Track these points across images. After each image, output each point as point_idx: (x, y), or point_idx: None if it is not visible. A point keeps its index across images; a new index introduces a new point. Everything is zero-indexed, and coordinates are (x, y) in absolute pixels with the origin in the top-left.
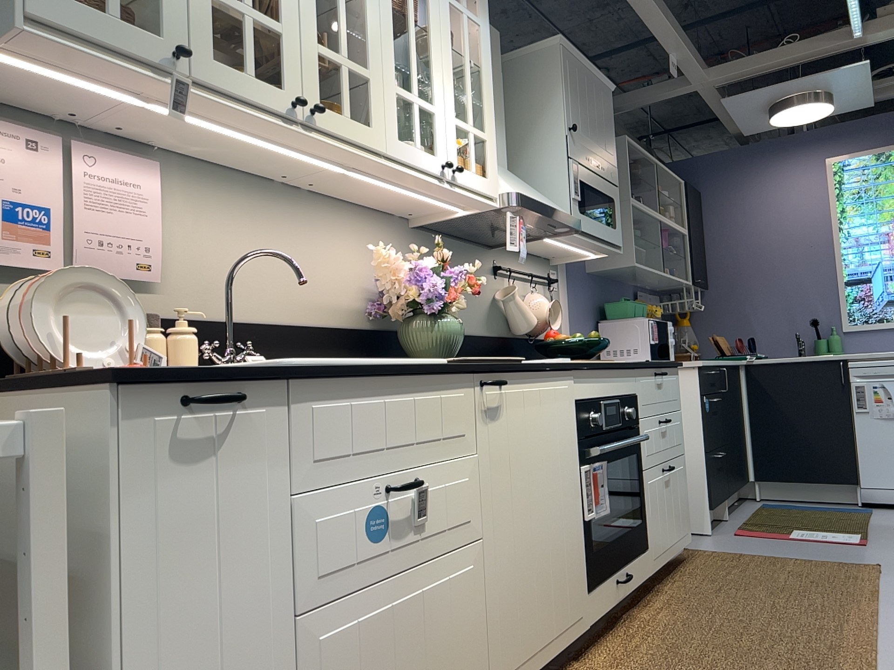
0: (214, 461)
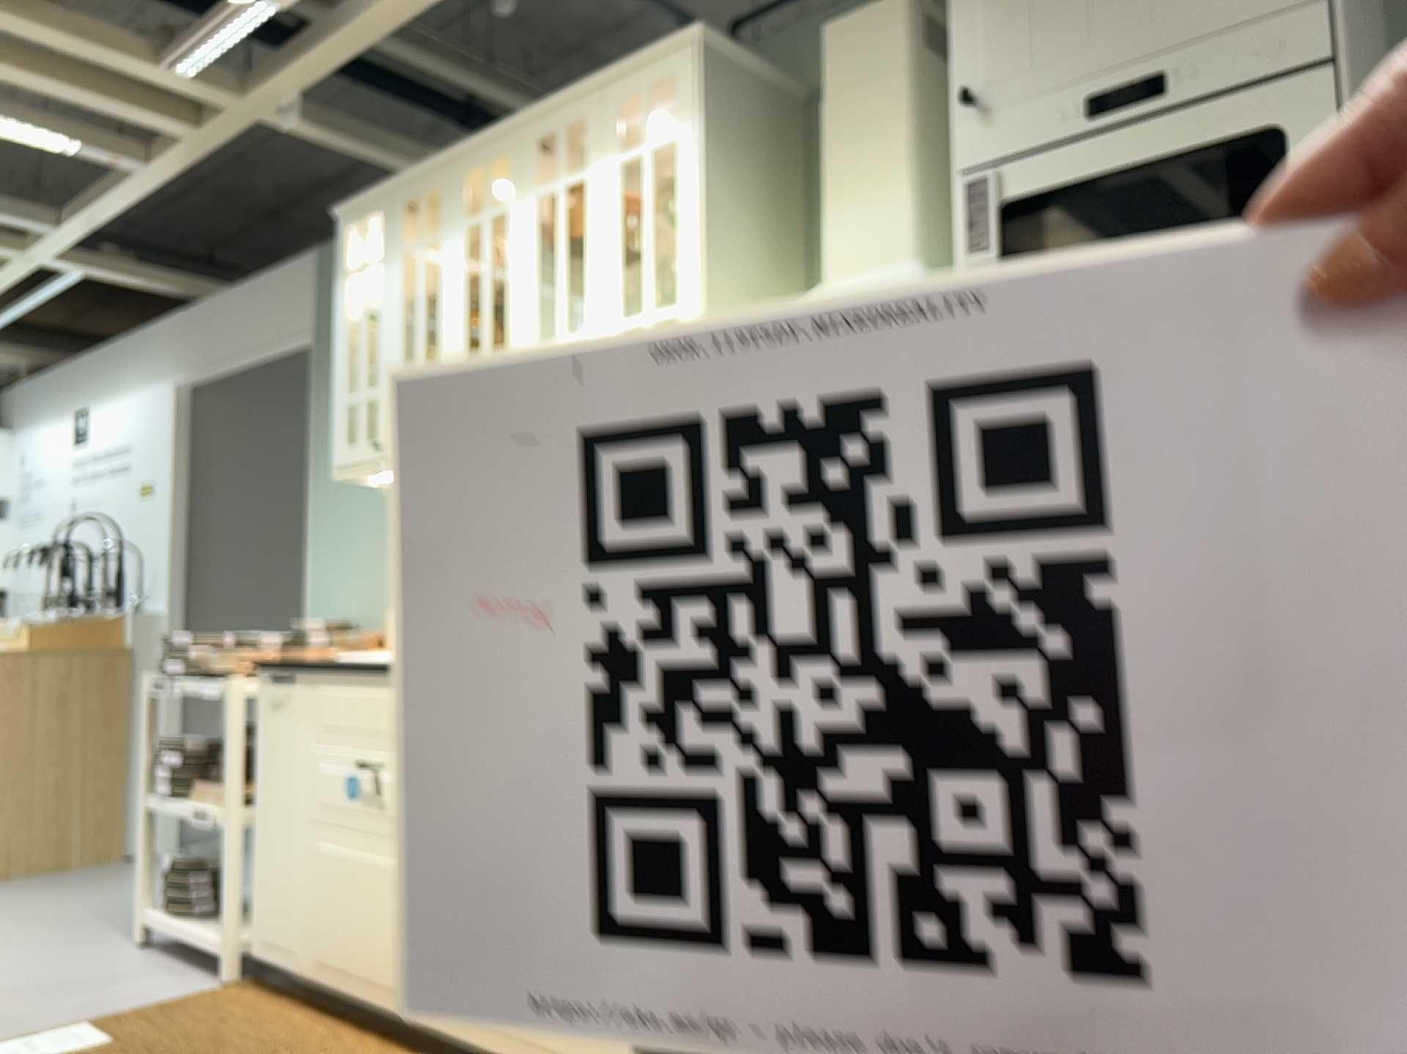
0: (283, 713)
